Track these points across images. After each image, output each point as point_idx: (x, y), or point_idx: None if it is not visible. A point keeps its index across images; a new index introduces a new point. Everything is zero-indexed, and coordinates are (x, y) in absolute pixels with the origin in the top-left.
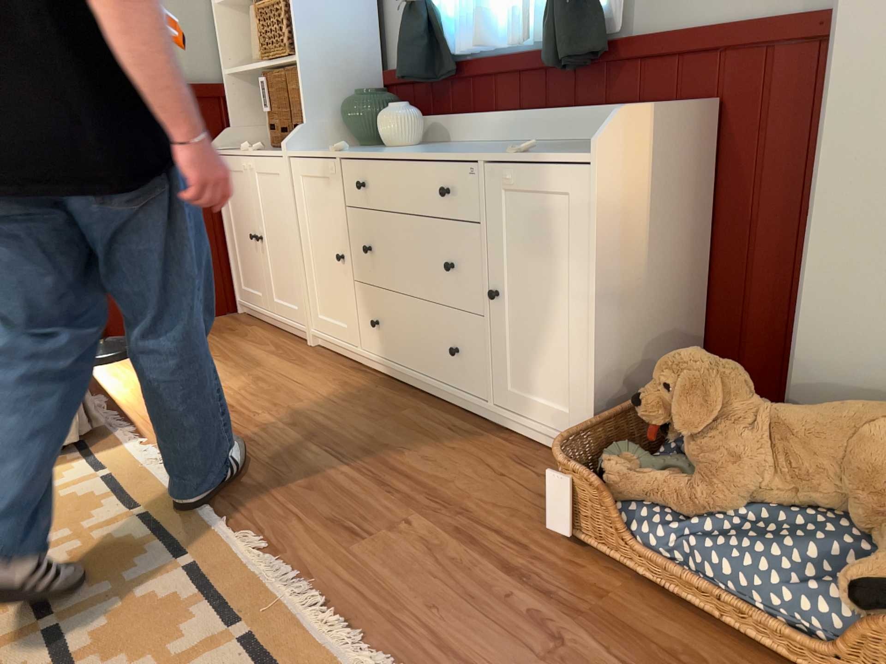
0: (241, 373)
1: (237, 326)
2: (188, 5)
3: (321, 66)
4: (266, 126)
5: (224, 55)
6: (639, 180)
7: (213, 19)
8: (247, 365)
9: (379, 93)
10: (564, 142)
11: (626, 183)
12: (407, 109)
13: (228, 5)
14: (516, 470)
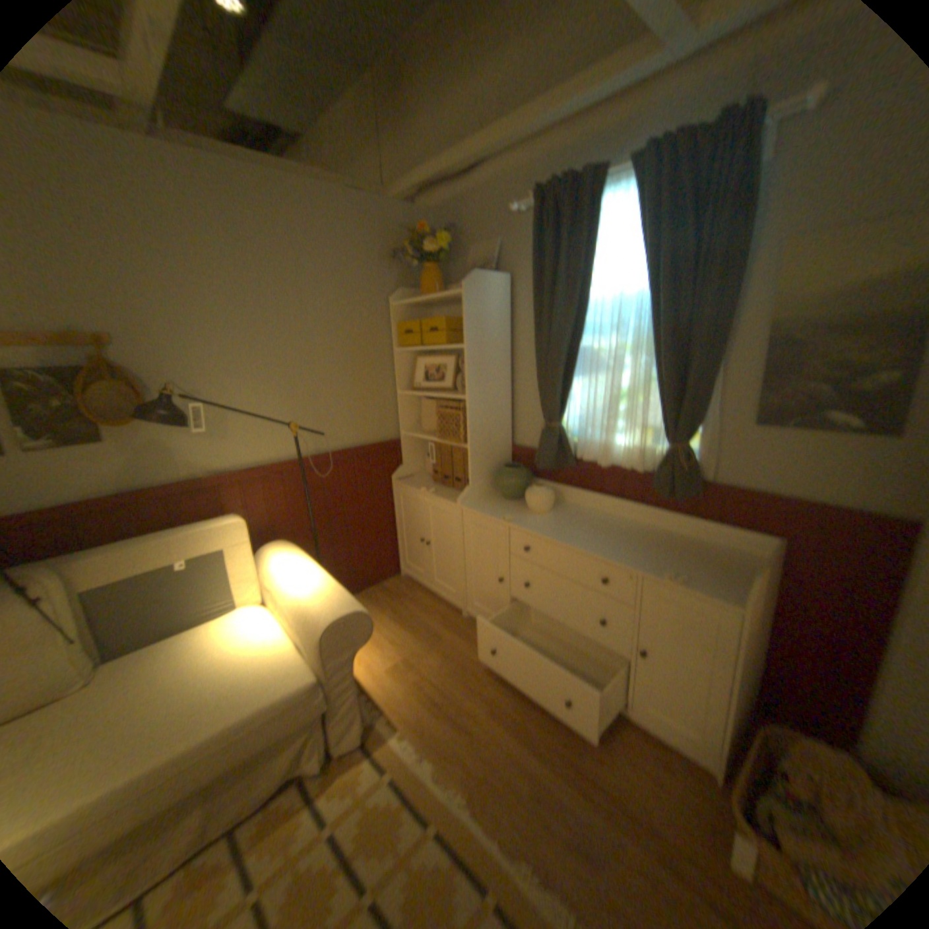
0: (431, 649)
1: (406, 591)
2: (383, 393)
3: (482, 449)
4: (423, 460)
5: (403, 421)
6: (762, 610)
7: (396, 399)
8: (431, 640)
9: (521, 469)
10: (667, 535)
11: (758, 617)
12: (549, 490)
13: (406, 391)
14: (668, 779)
